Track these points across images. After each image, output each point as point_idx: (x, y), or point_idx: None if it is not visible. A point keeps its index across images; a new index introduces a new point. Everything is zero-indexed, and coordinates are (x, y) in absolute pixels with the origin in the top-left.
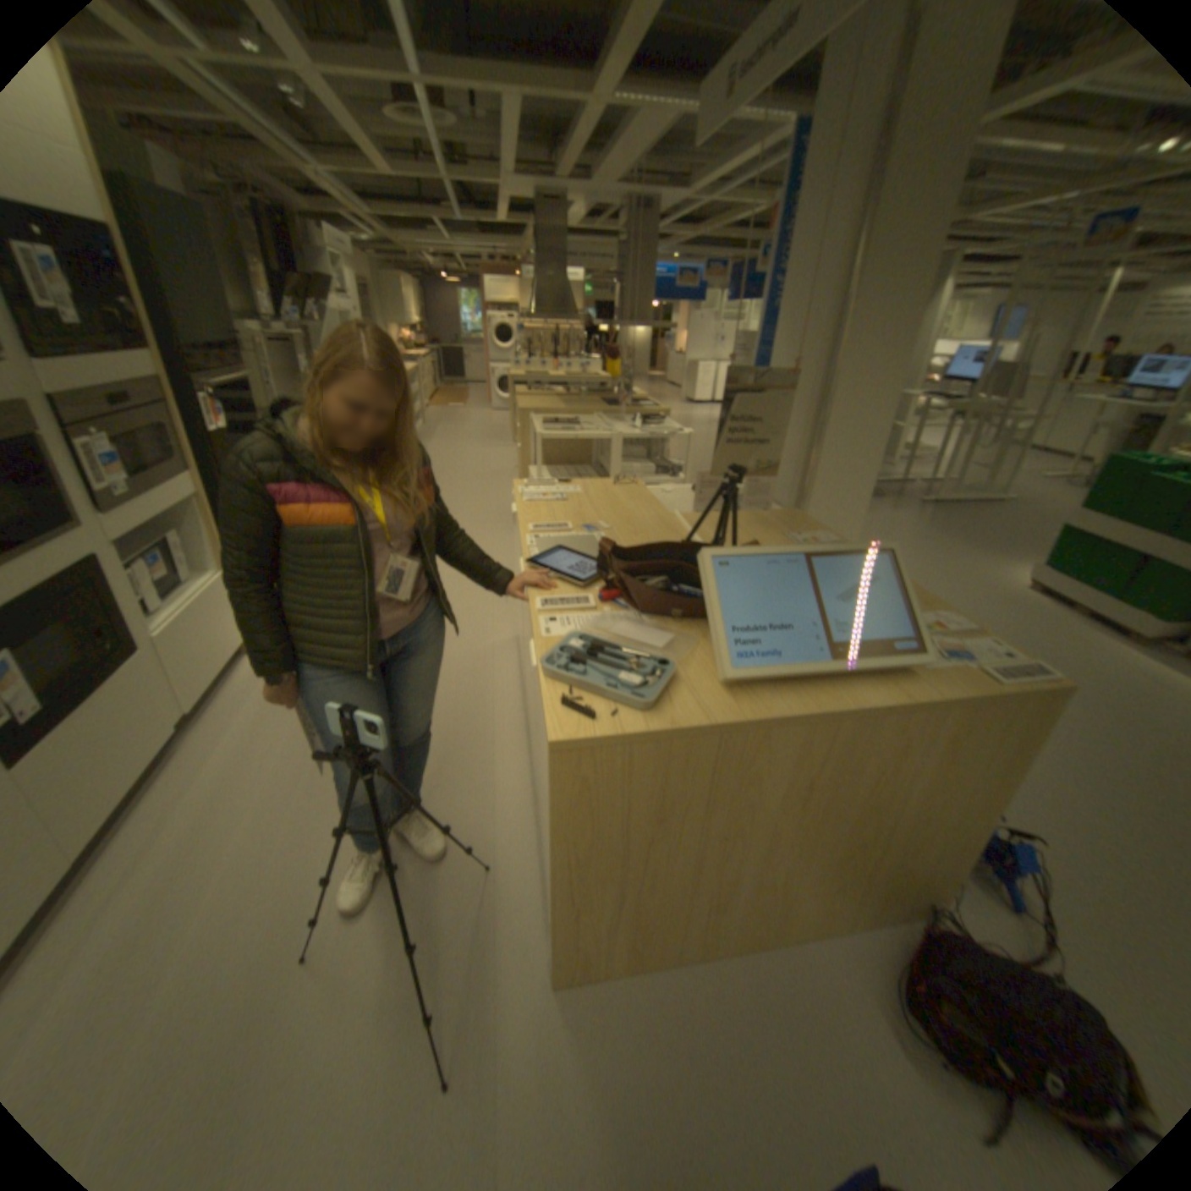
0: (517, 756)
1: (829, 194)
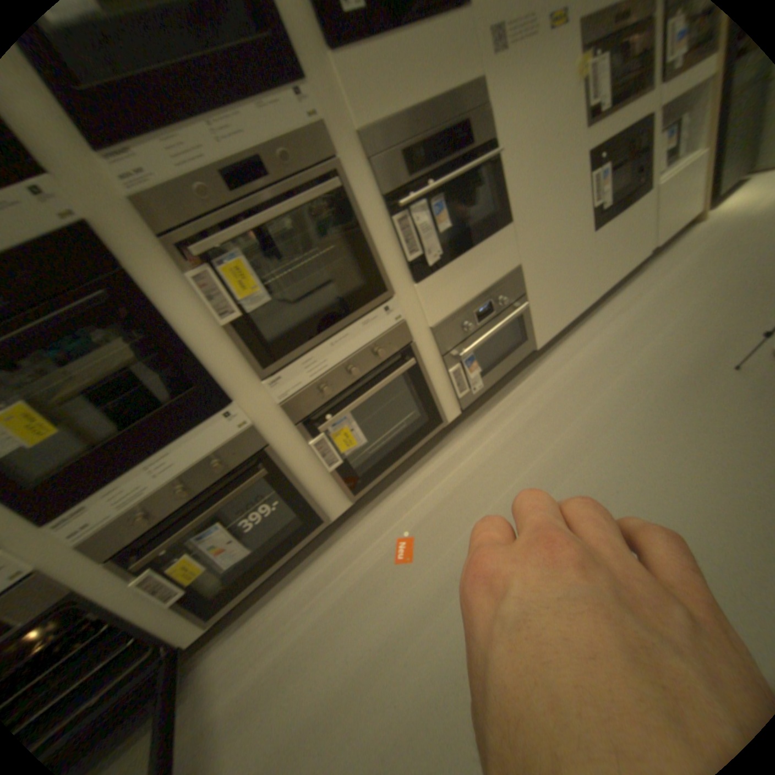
0: None
1: None
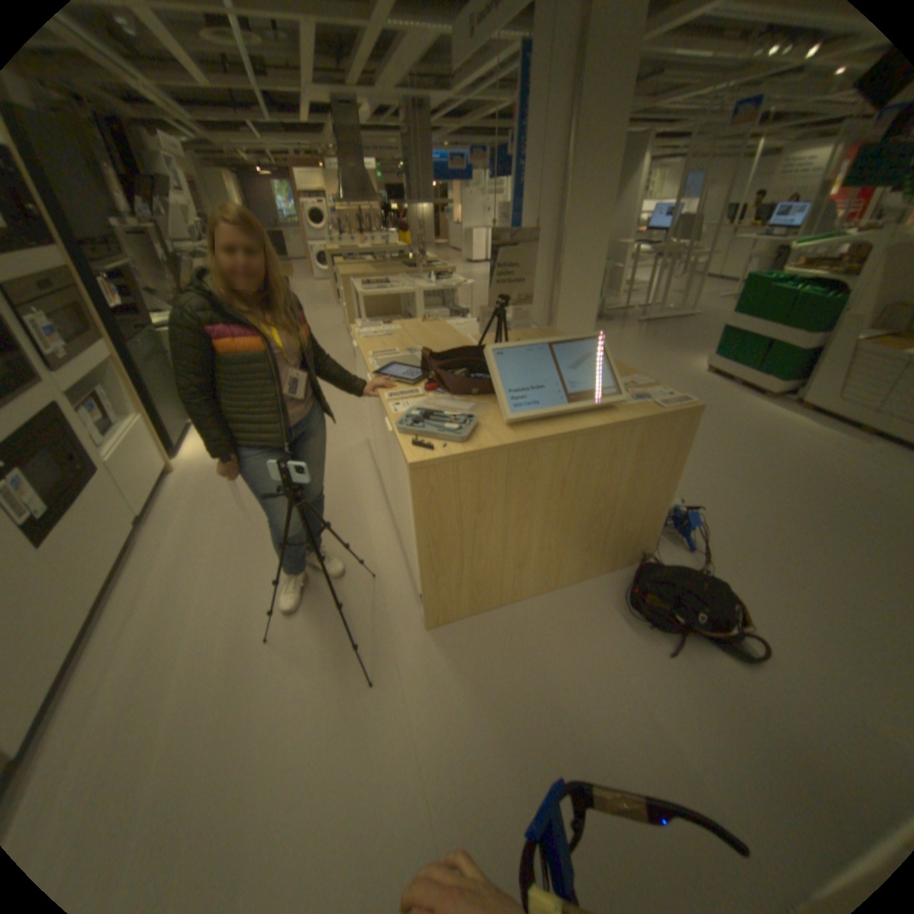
0: (381, 513)
1: (547, 100)
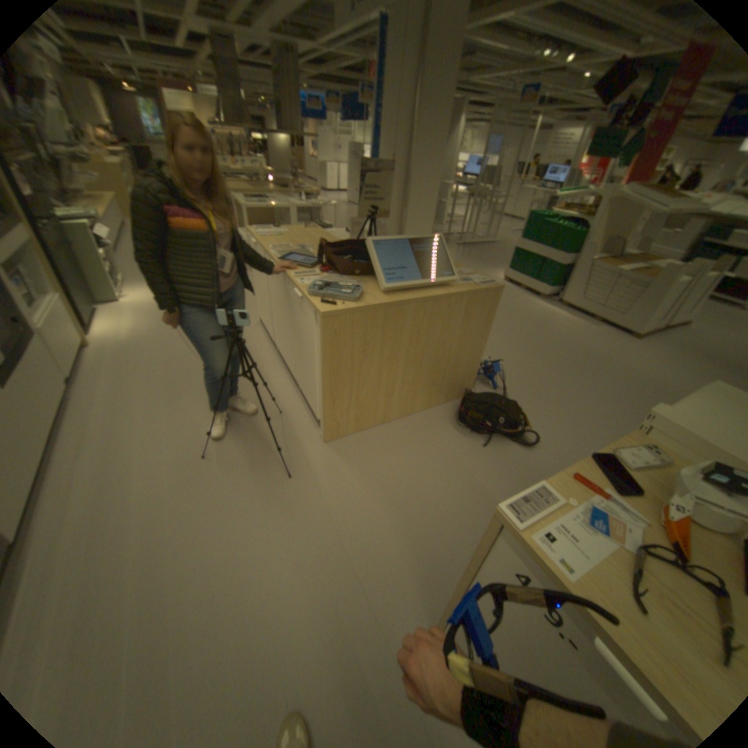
0: (279, 373)
1: (401, 67)
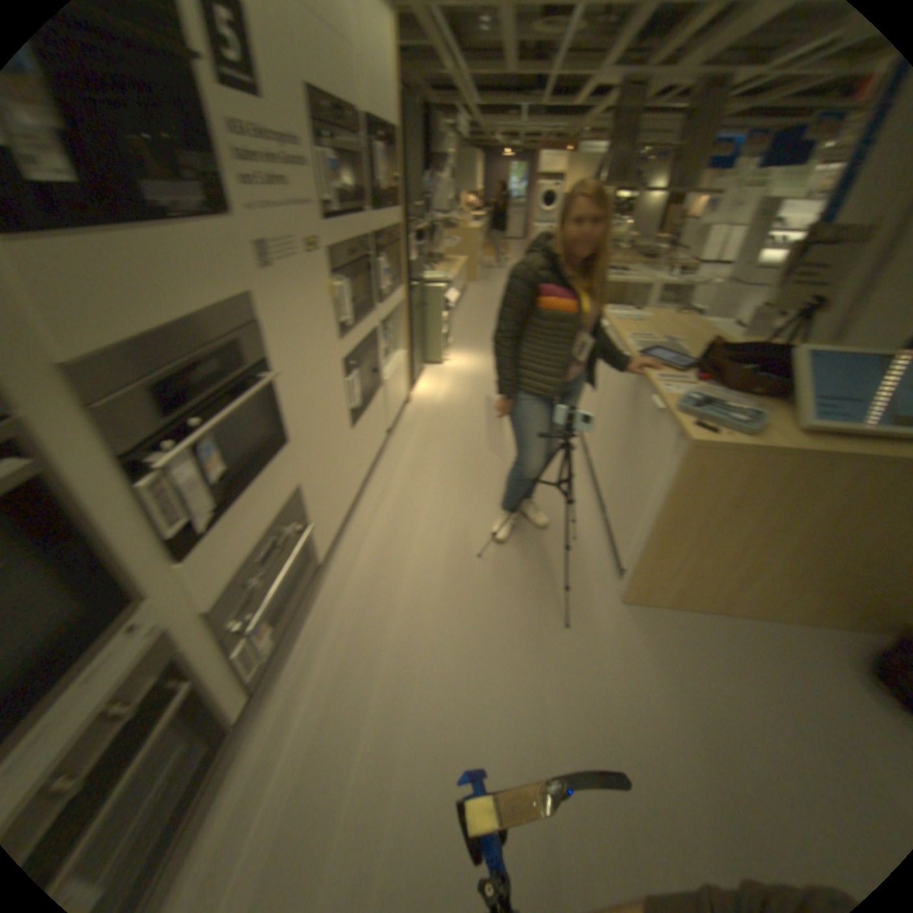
0: (584, 487)
1: None
